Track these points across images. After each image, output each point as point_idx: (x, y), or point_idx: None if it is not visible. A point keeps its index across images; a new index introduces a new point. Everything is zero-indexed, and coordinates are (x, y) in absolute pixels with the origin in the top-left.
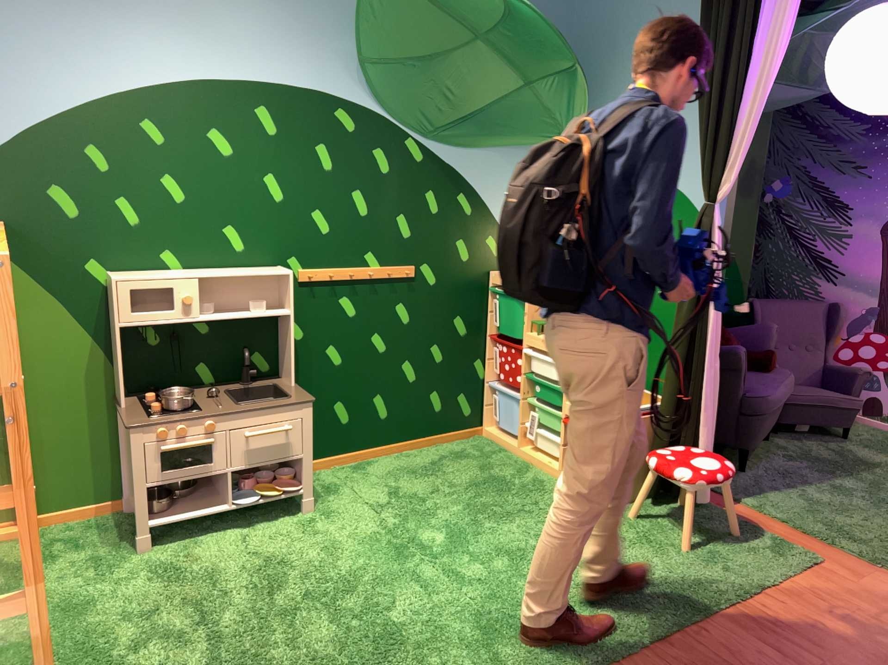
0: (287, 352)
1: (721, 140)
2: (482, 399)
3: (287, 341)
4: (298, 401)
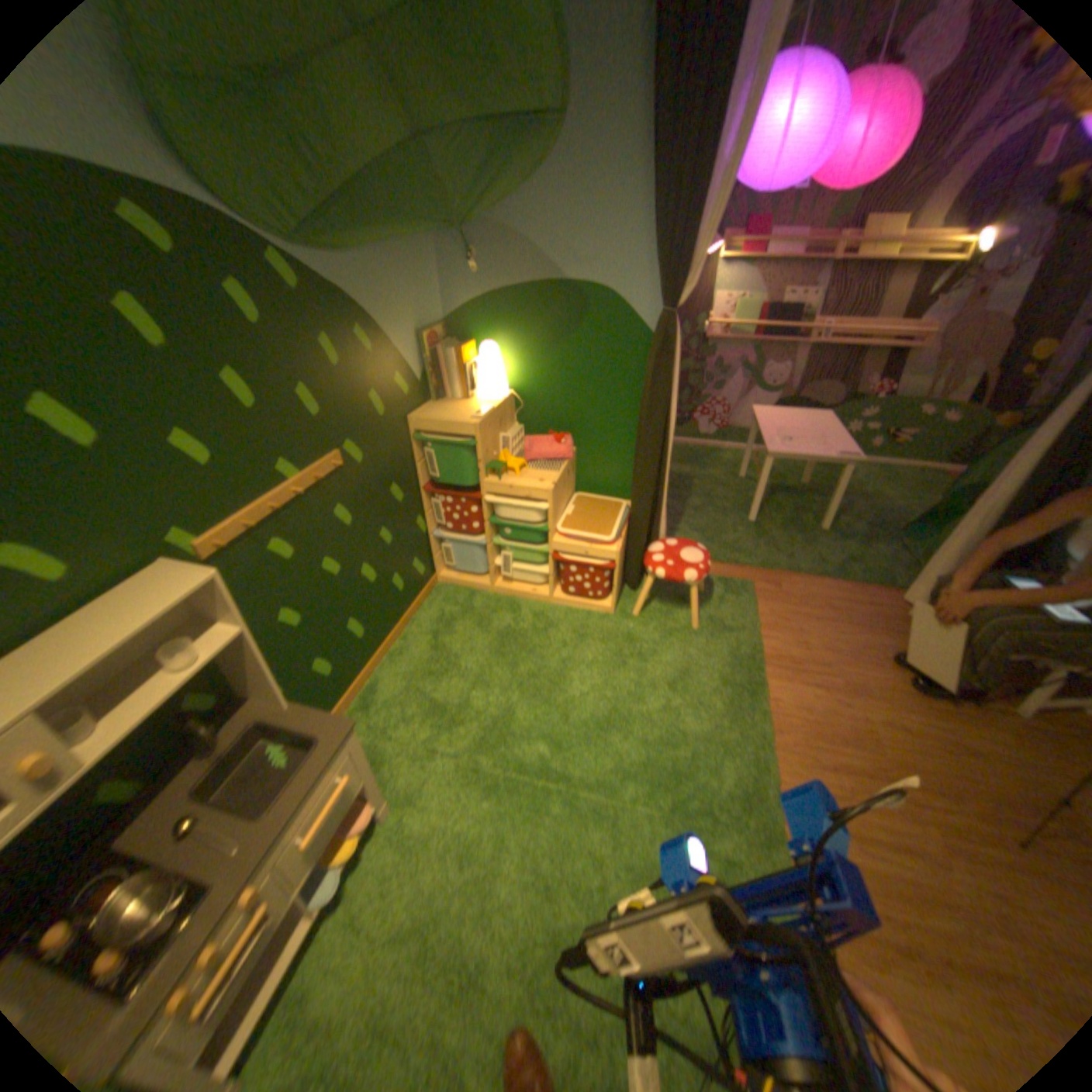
0: (245, 671)
1: (697, 227)
2: (431, 551)
3: (238, 659)
4: (336, 745)
